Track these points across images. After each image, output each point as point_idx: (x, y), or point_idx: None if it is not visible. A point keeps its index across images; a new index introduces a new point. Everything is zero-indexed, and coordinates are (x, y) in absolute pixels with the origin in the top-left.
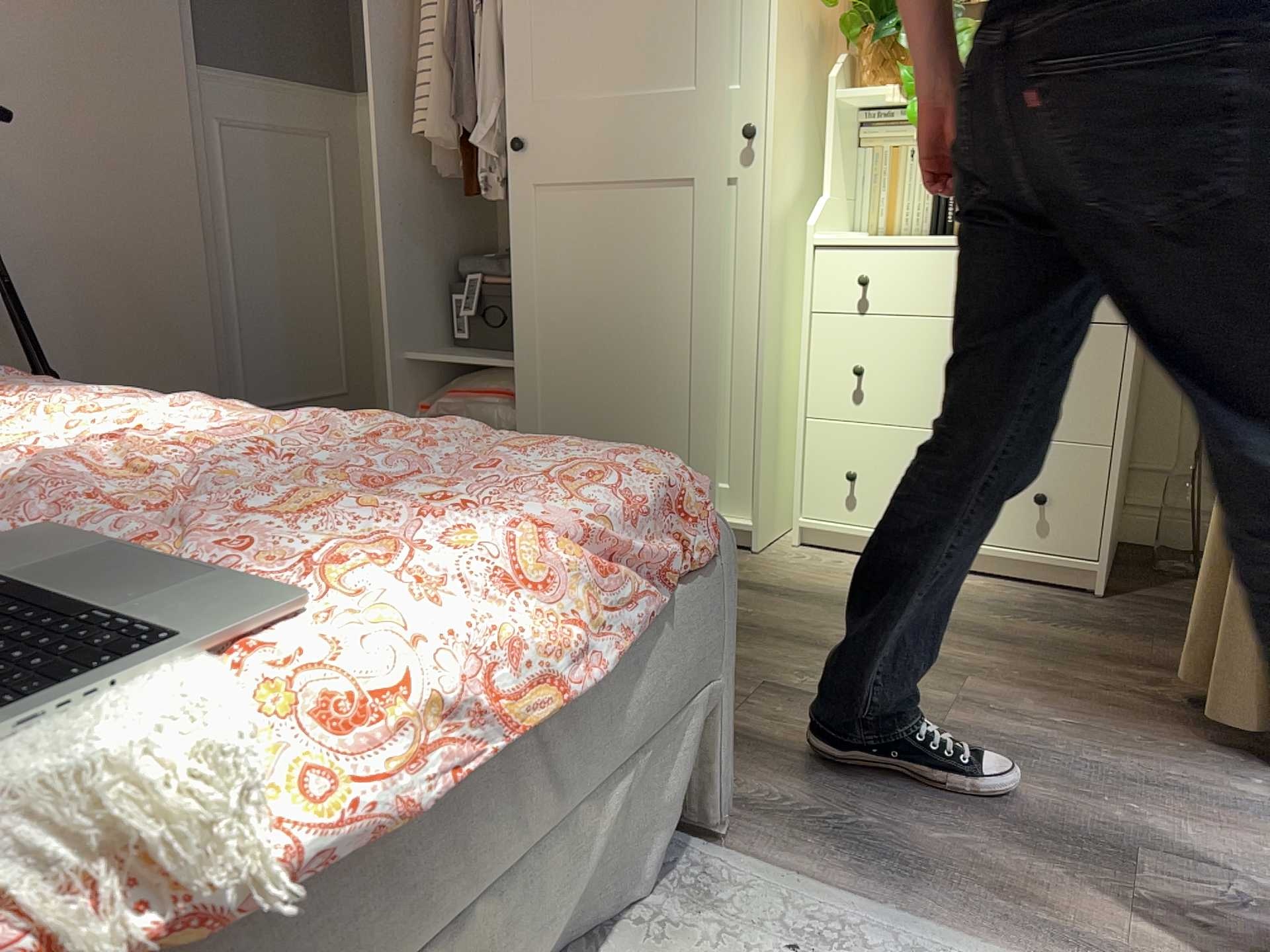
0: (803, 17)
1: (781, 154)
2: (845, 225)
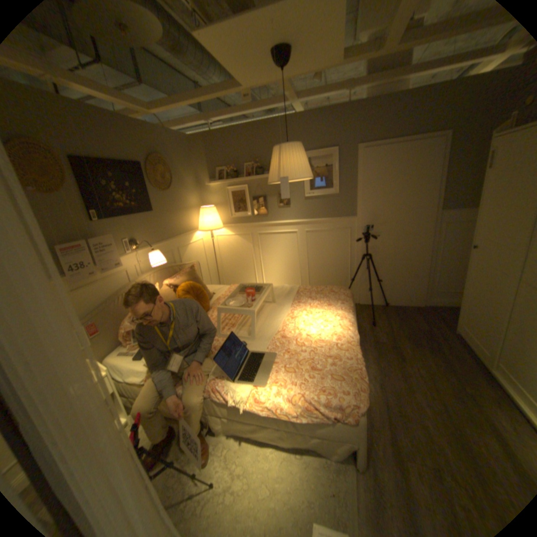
0: None
1: None
2: None
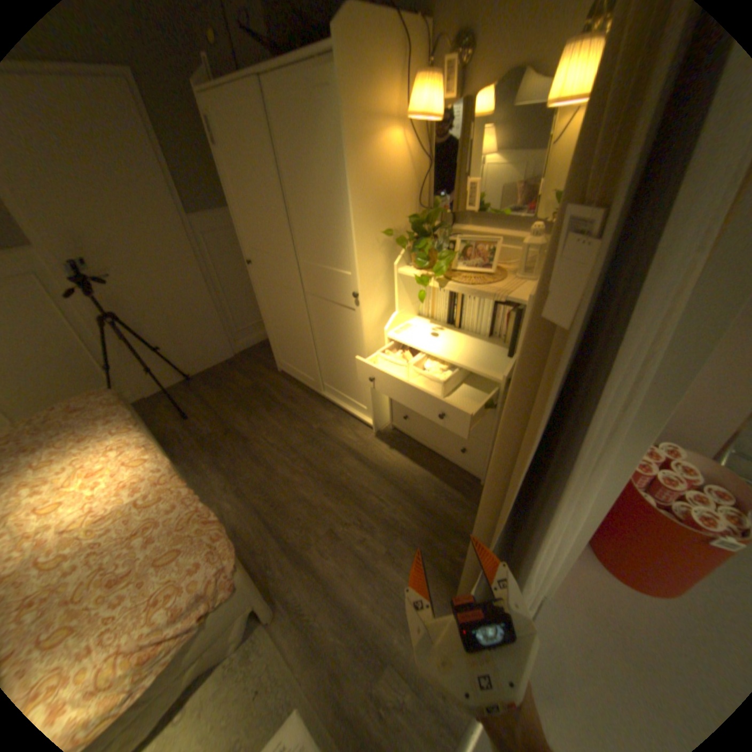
0: (381, 239)
1: (371, 304)
2: (413, 314)
